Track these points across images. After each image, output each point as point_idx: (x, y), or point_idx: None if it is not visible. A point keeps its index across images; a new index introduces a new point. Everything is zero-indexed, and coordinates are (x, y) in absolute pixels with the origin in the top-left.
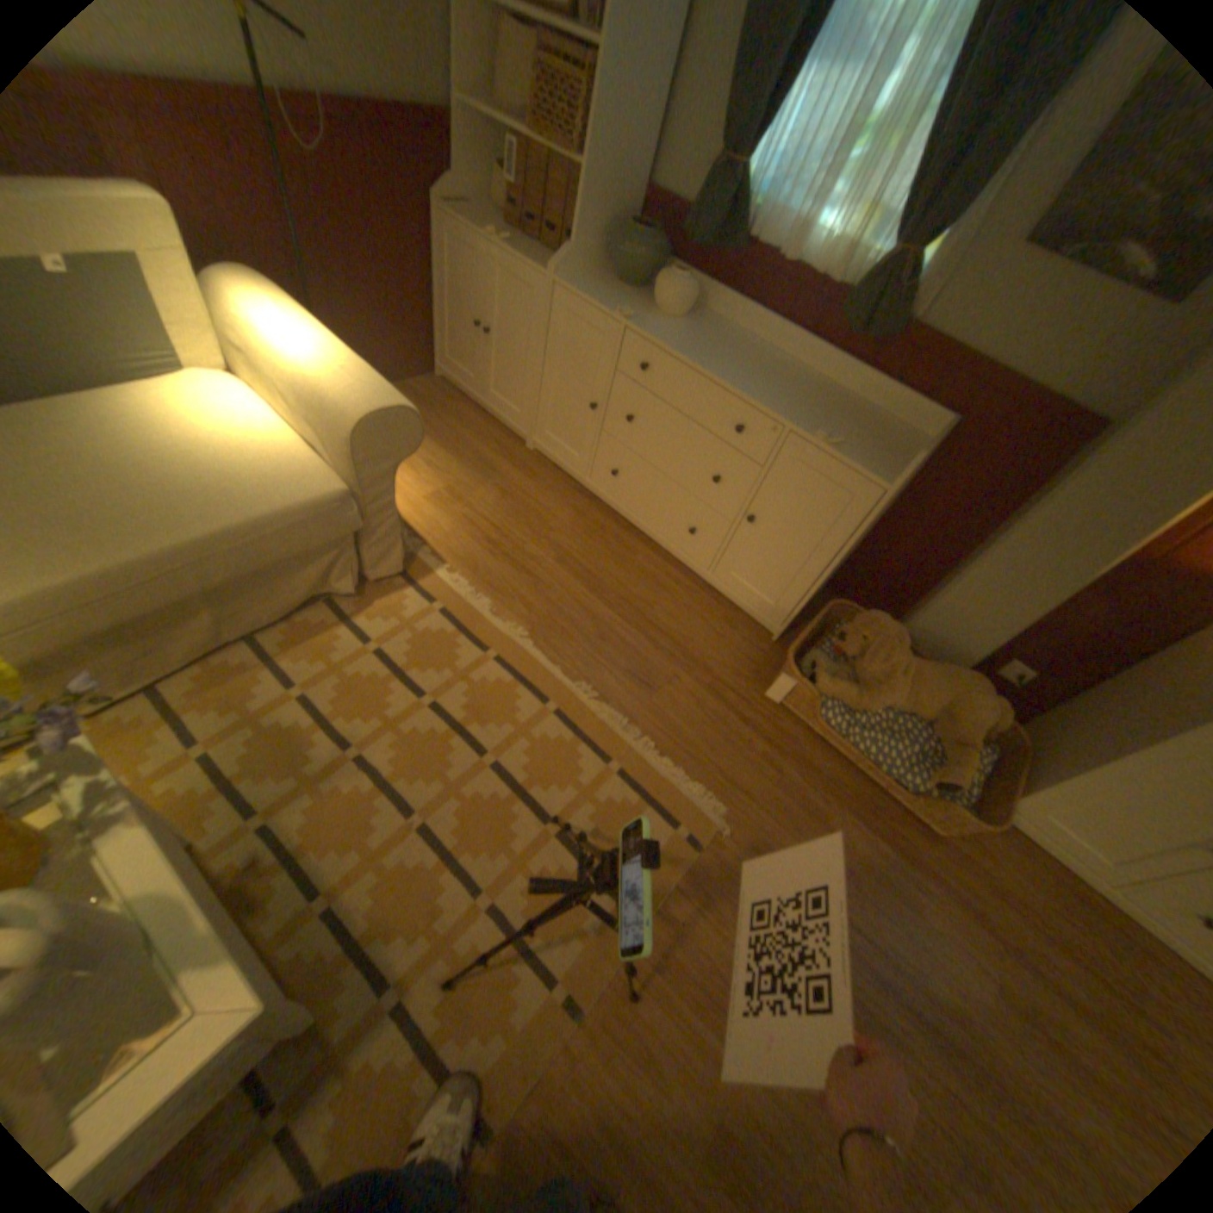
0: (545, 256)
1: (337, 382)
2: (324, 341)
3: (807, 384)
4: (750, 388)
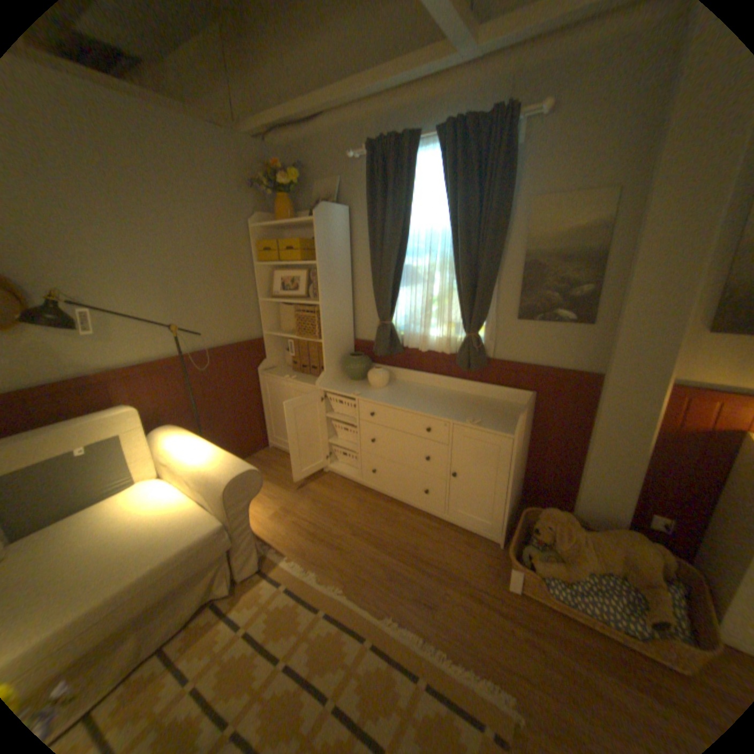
0: (314, 378)
1: (215, 467)
2: (208, 448)
3: (455, 397)
4: (426, 408)
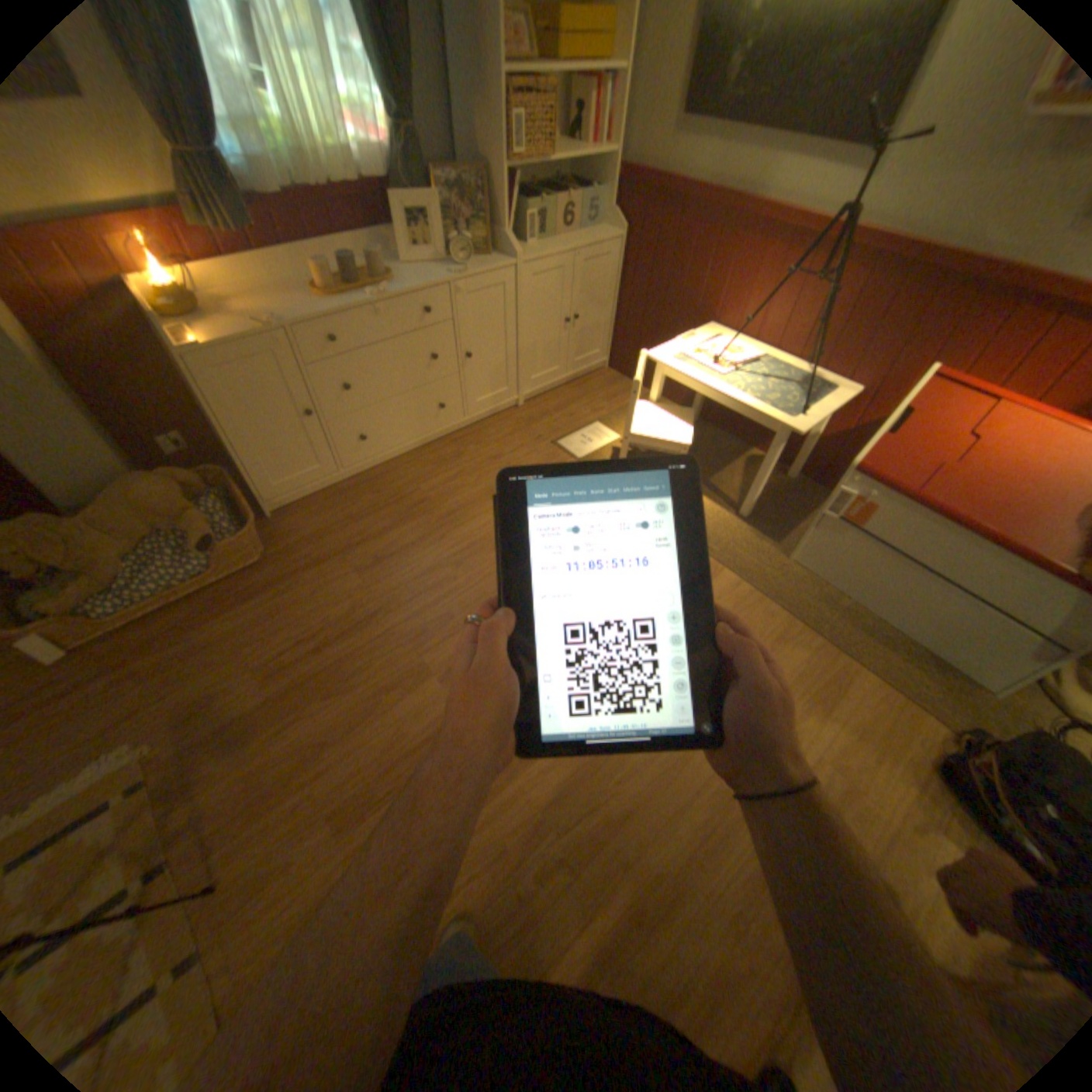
0: None
1: None
2: None
3: None
4: None
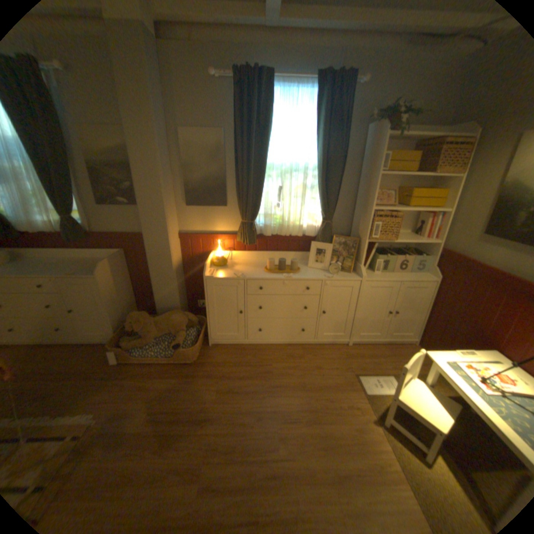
0: None
1: None
2: None
3: (69, 262)
4: (36, 272)
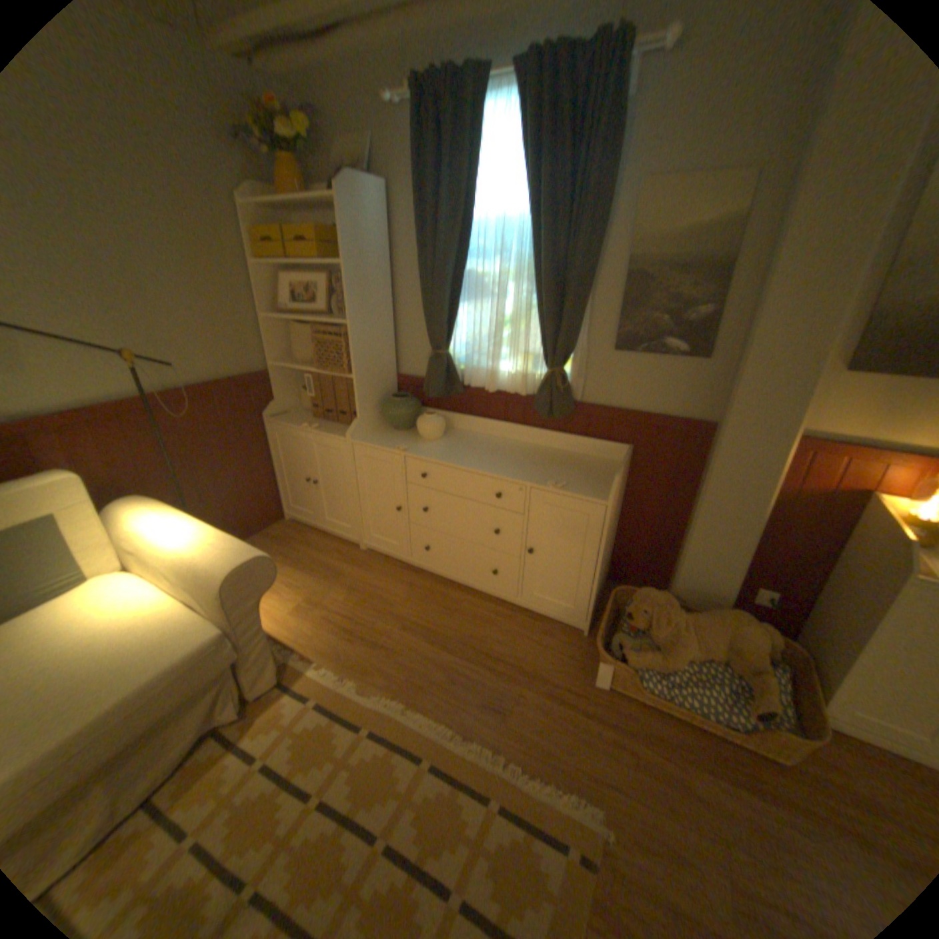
0: (343, 428)
1: (206, 555)
2: (195, 528)
3: (531, 453)
4: (495, 468)
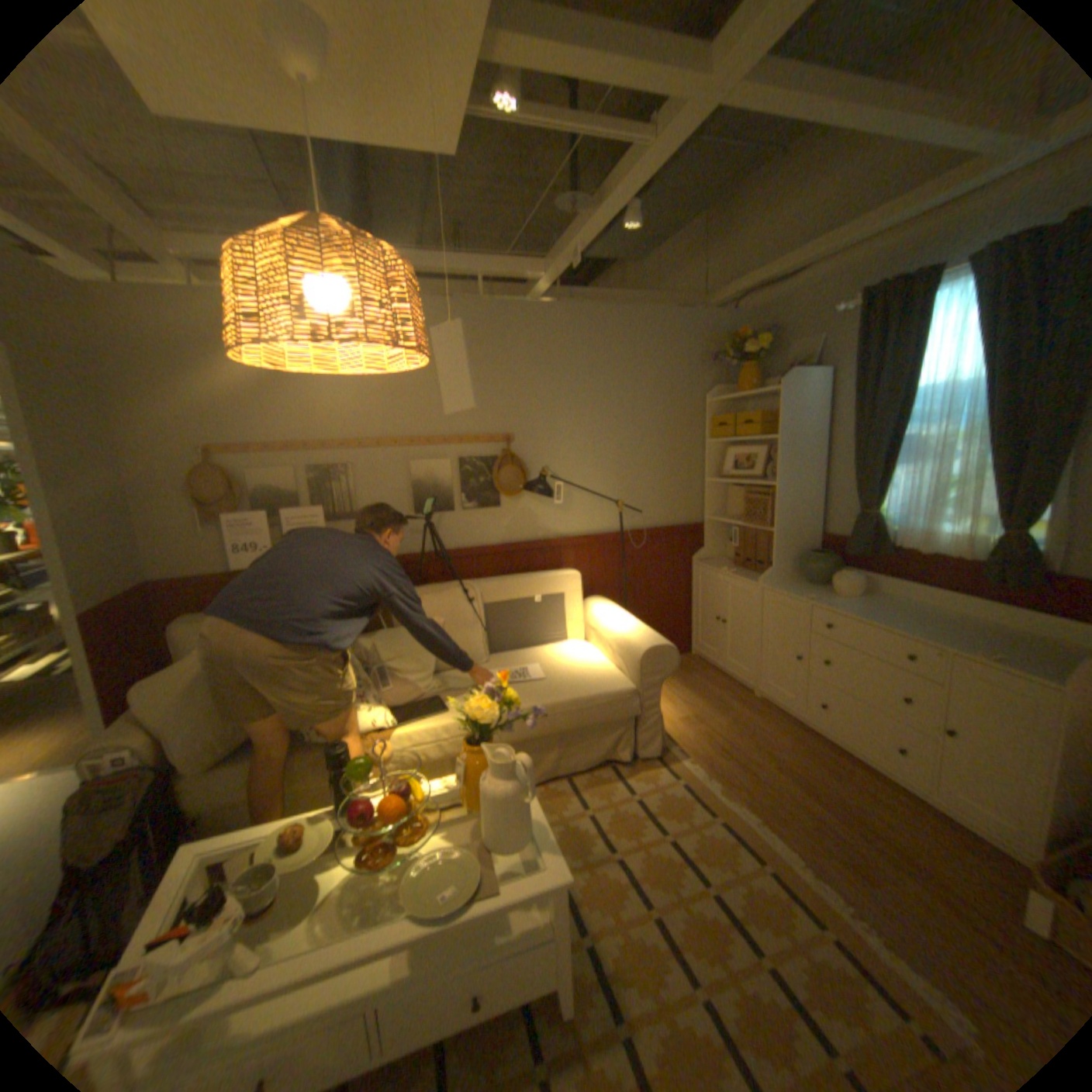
0: (758, 576)
1: (636, 635)
2: (632, 620)
3: (977, 627)
4: (914, 629)
